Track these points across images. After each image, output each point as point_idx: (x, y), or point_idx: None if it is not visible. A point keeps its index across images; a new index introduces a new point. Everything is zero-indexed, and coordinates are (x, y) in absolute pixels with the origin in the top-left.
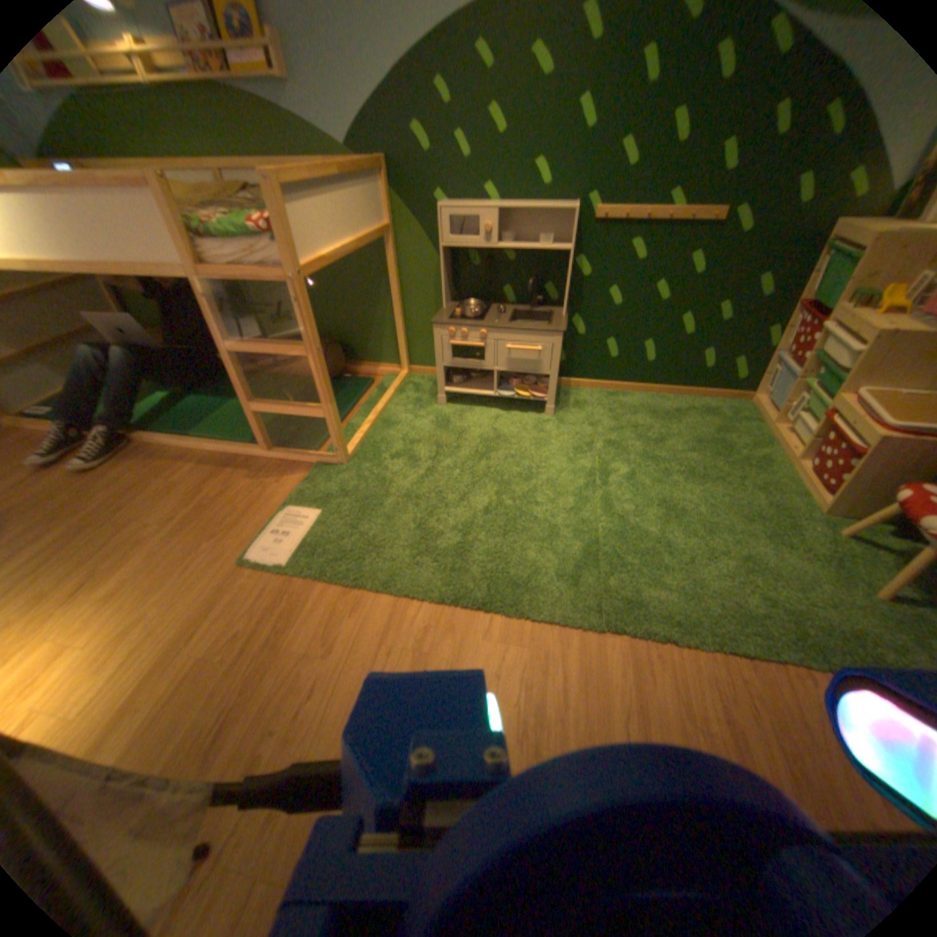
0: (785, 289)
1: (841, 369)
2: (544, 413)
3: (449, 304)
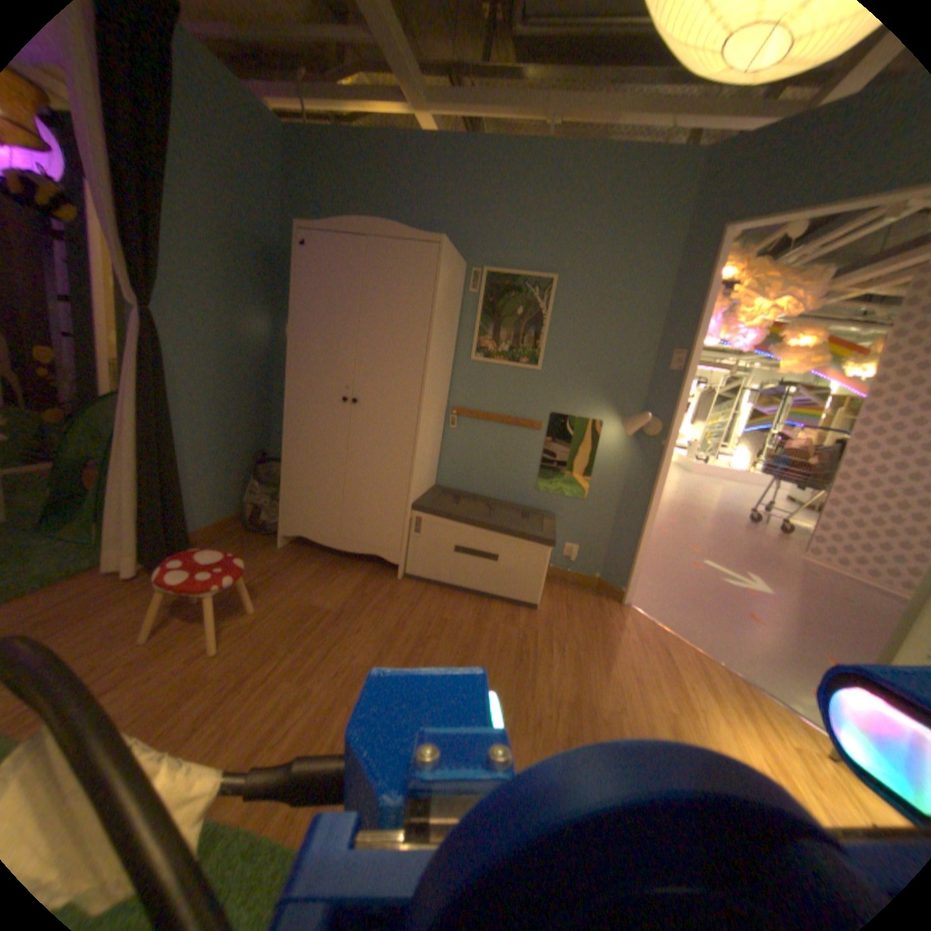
0: None
1: None
2: None
3: None
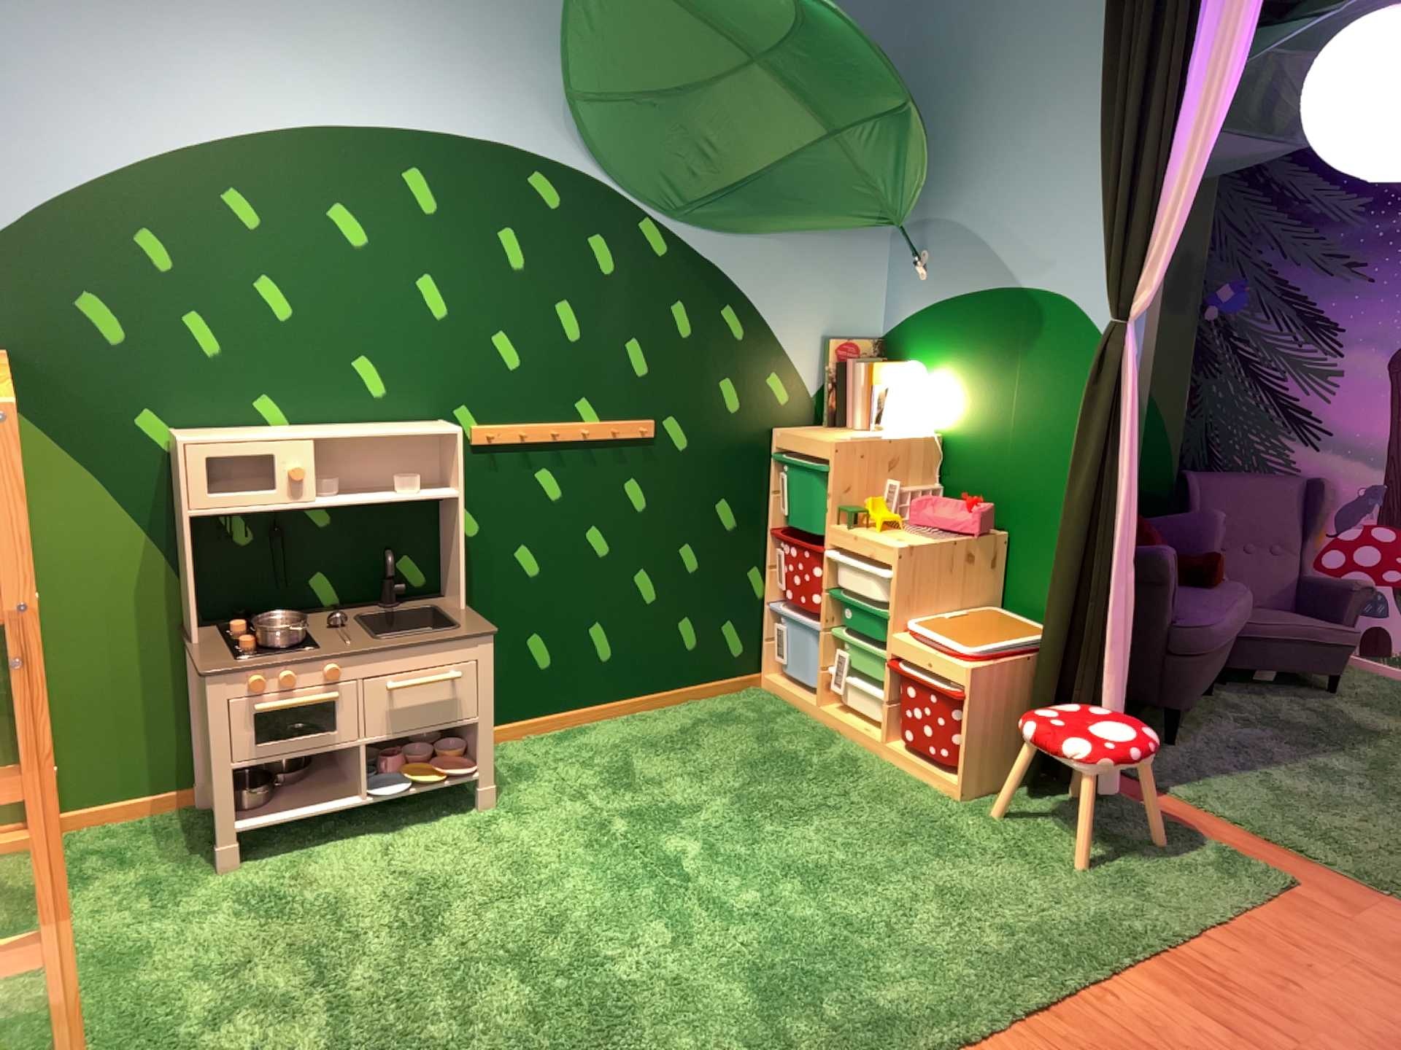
0: (750, 518)
1: (871, 604)
2: (485, 804)
3: (214, 631)
